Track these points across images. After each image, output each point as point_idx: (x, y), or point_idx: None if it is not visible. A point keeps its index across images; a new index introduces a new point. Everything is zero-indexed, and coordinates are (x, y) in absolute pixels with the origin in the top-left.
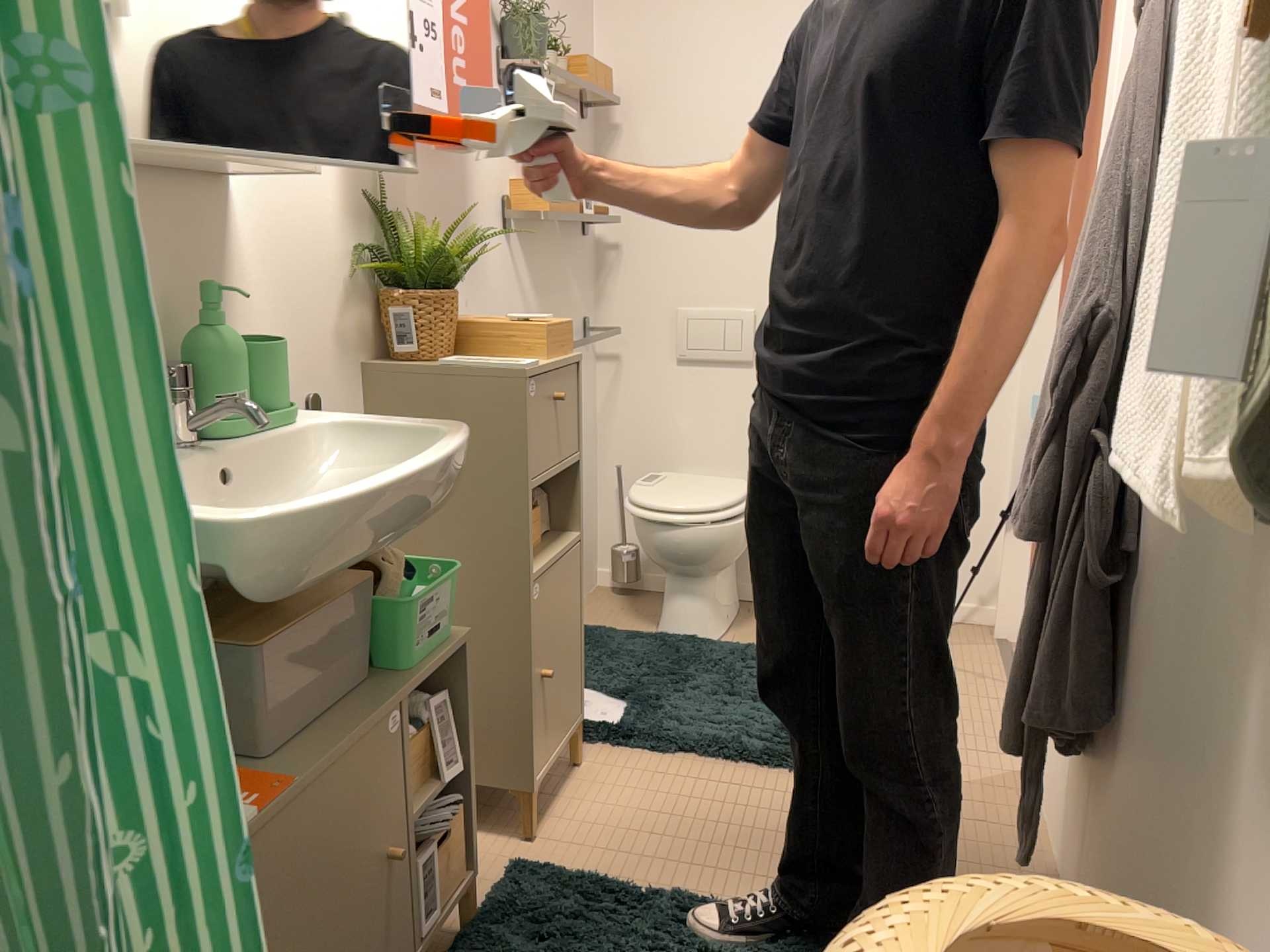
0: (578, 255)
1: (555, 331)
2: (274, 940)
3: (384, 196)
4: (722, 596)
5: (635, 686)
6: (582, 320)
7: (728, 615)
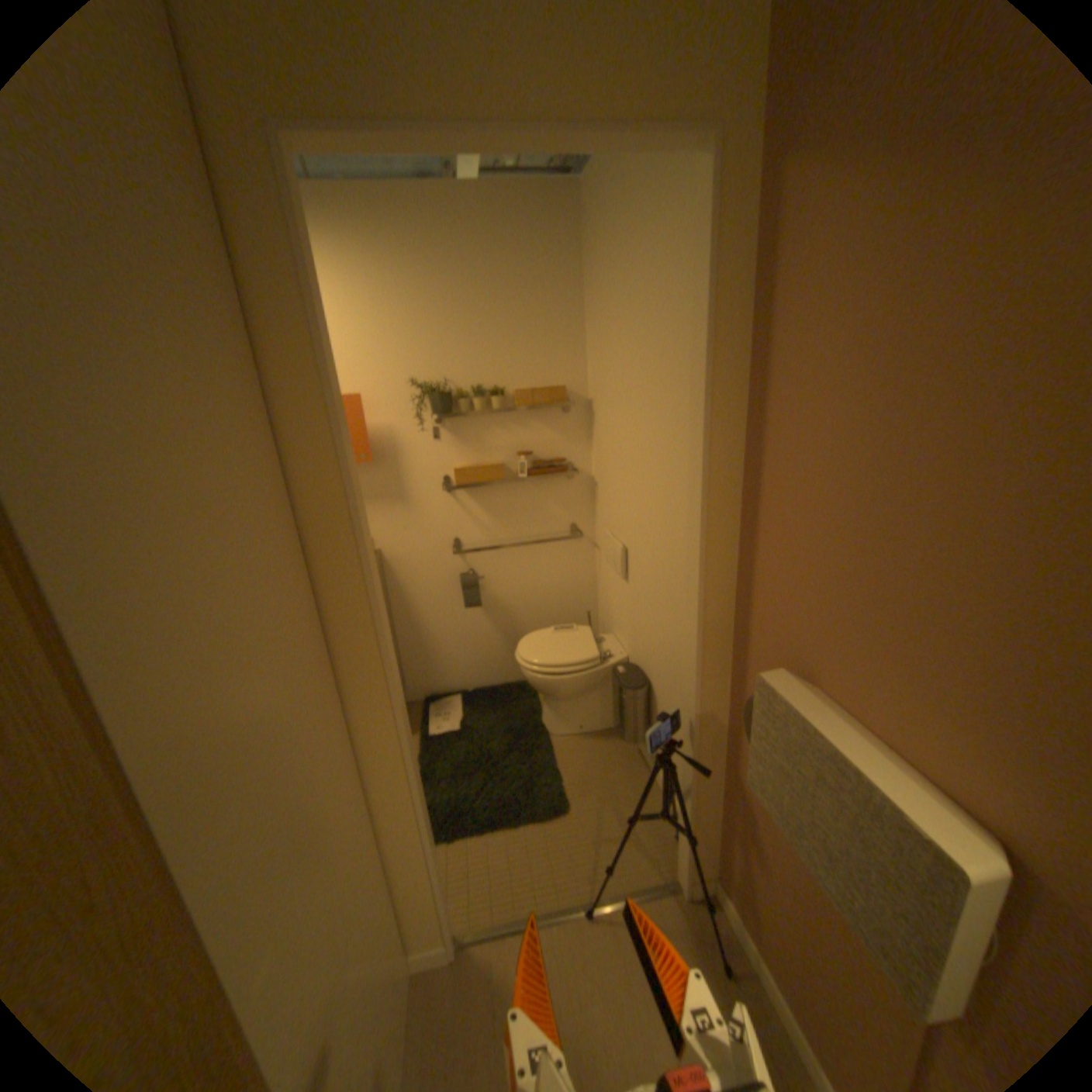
0: (556, 489)
1: None
2: None
3: None
4: (571, 713)
5: (467, 727)
6: (563, 525)
7: (579, 726)
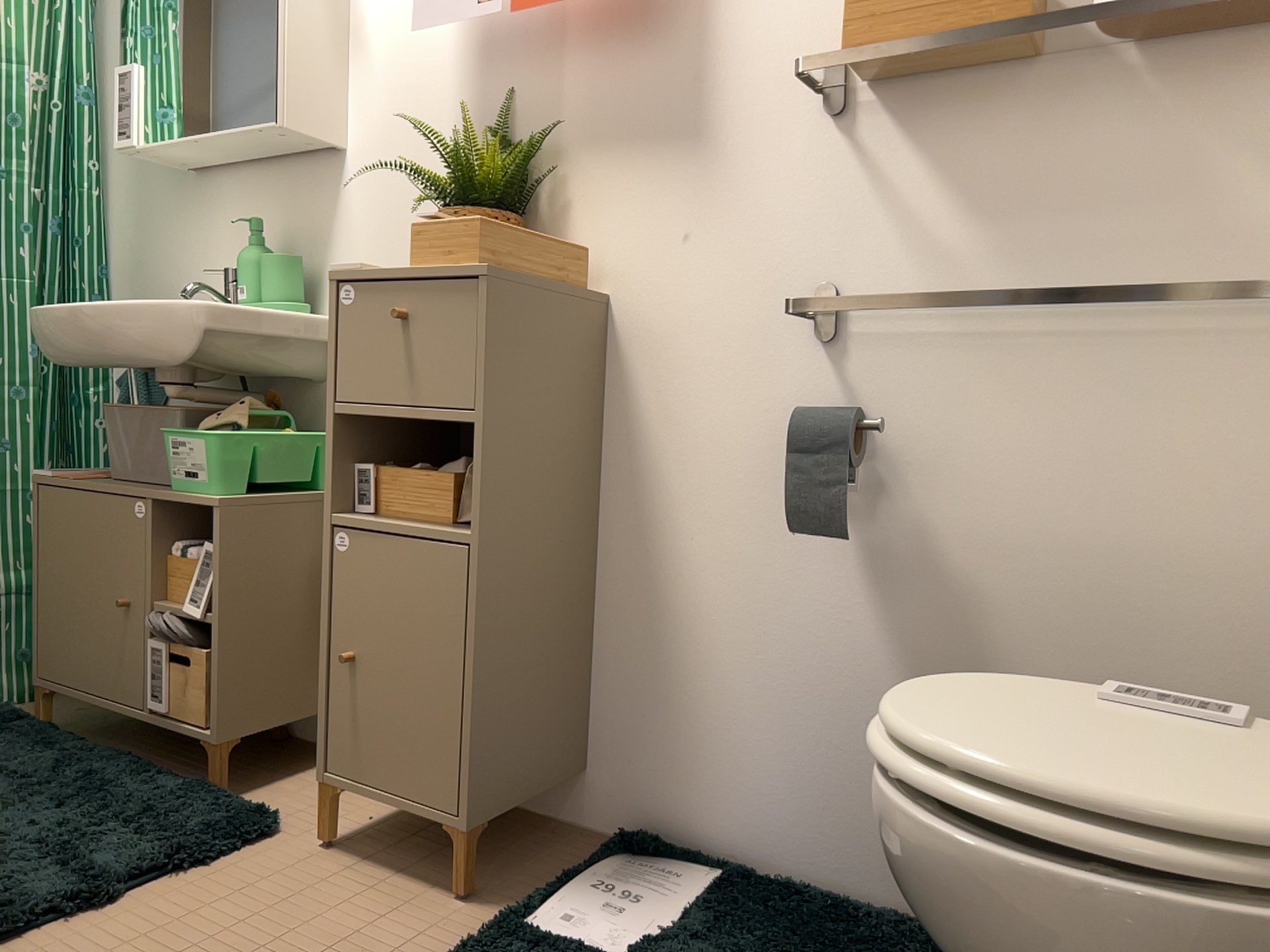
0: None
1: (429, 231)
2: (50, 556)
3: (510, 122)
4: None
5: None
6: None
7: None
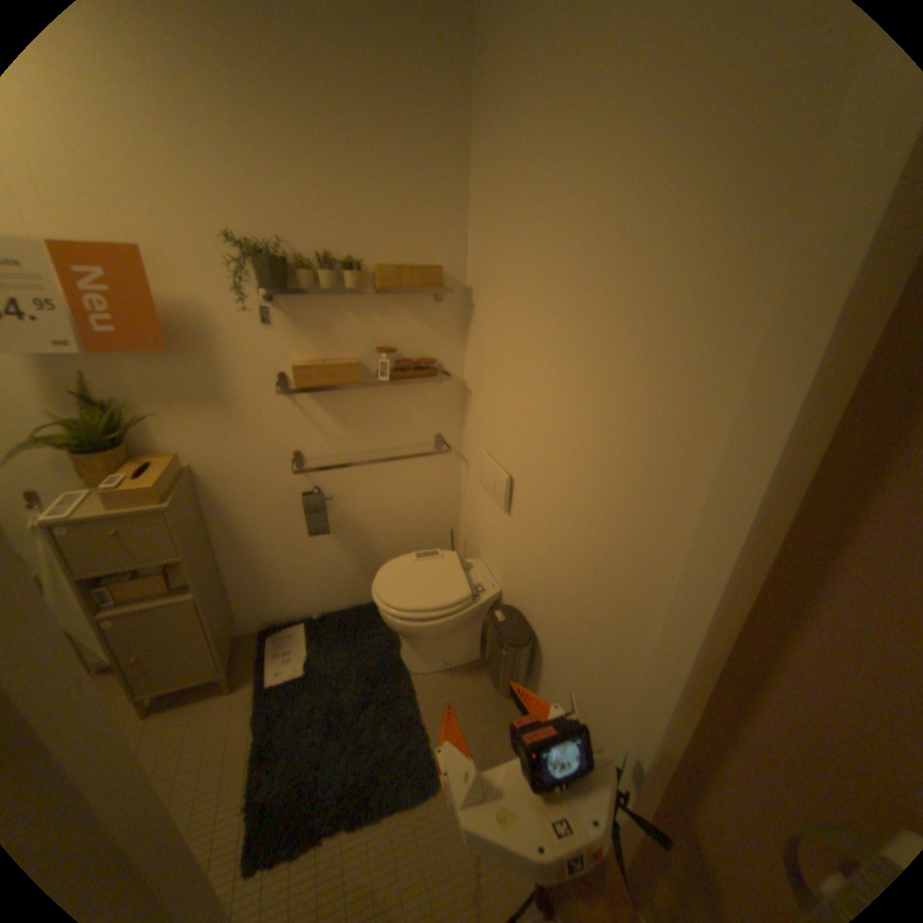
0: (422, 393)
1: (114, 495)
2: None
3: (86, 390)
4: (435, 649)
5: (313, 671)
6: (428, 434)
7: (443, 662)
